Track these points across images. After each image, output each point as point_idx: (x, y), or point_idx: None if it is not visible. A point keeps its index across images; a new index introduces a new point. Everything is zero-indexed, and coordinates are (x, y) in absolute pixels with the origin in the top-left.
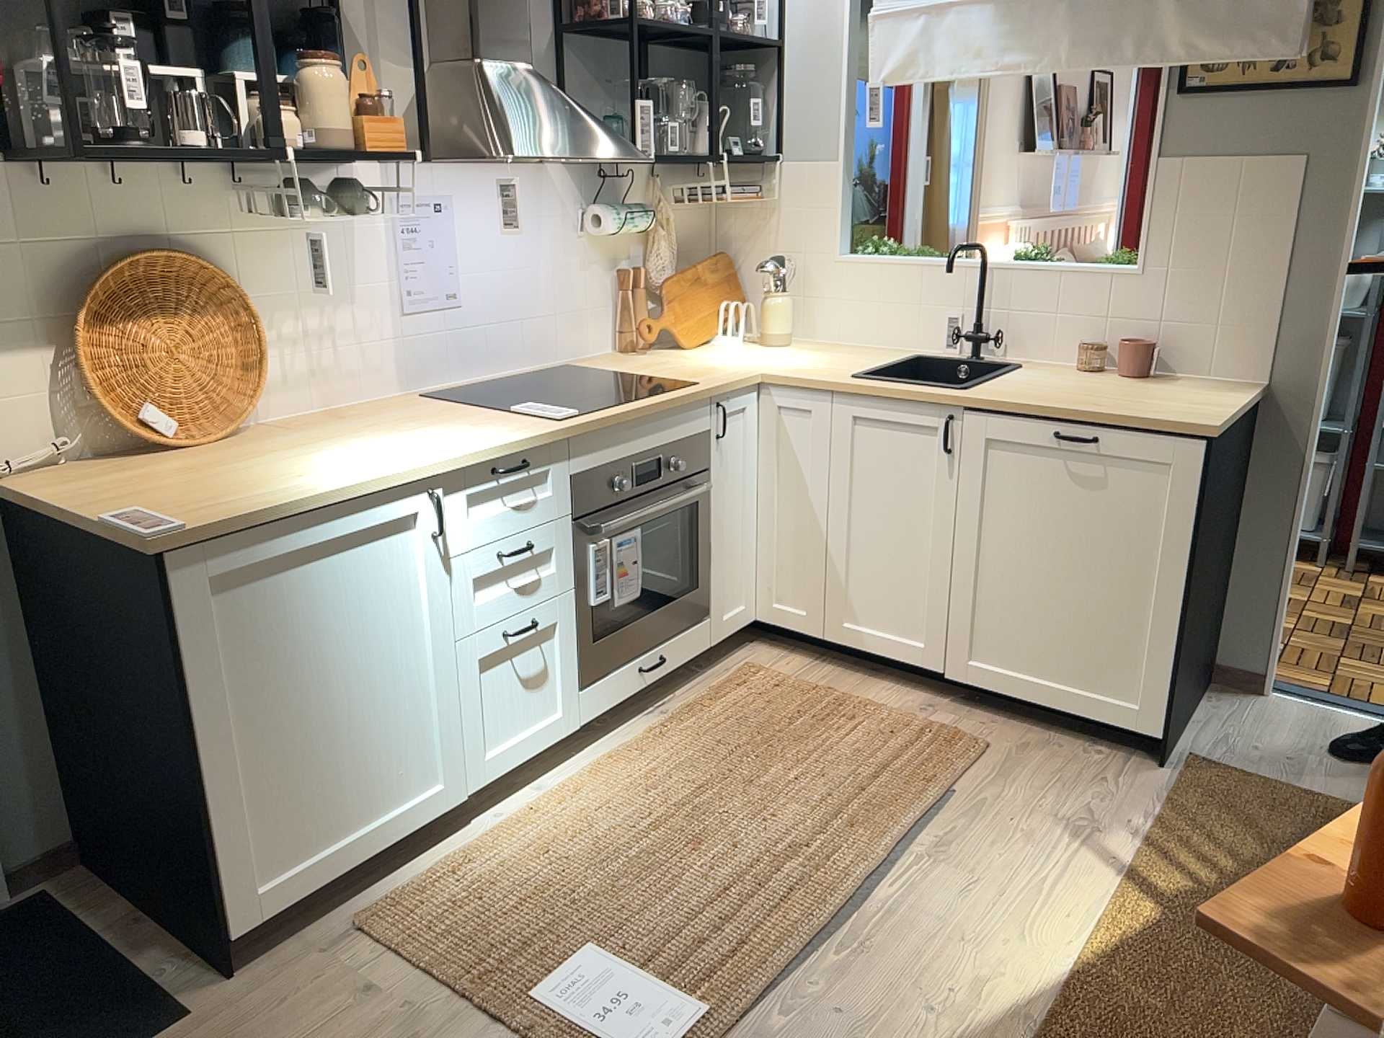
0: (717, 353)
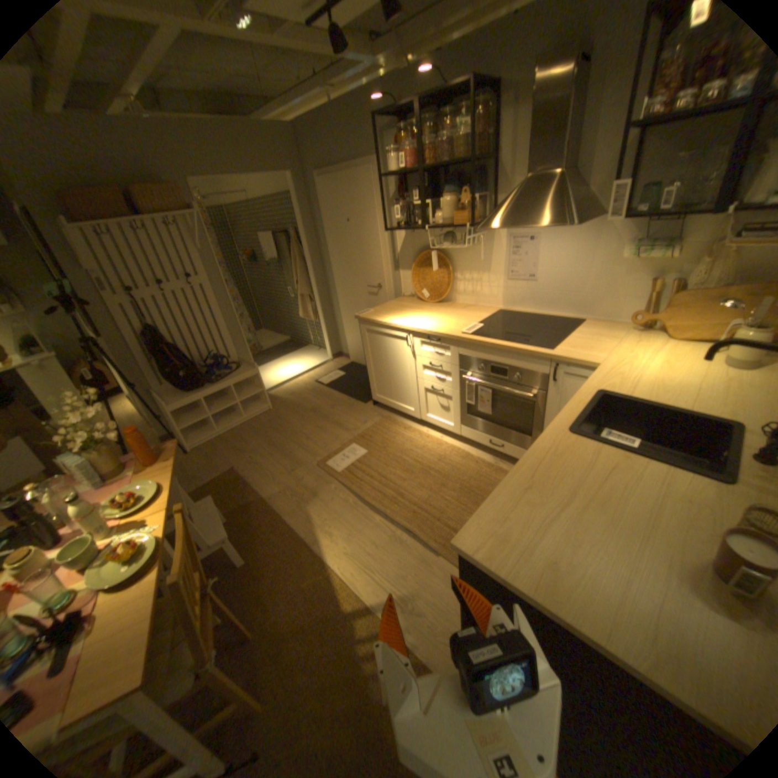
0: (669, 349)
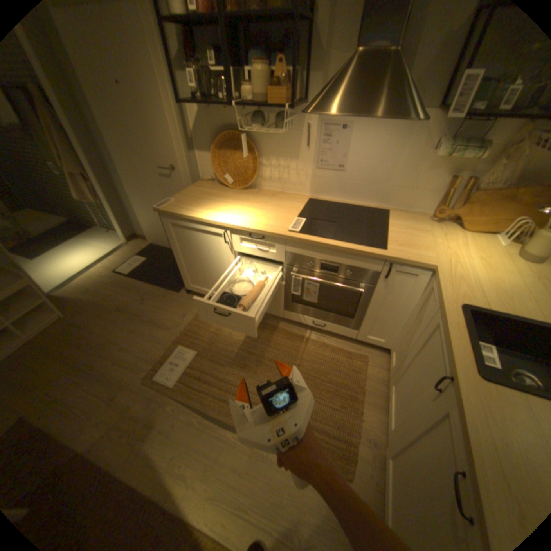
0: (471, 242)
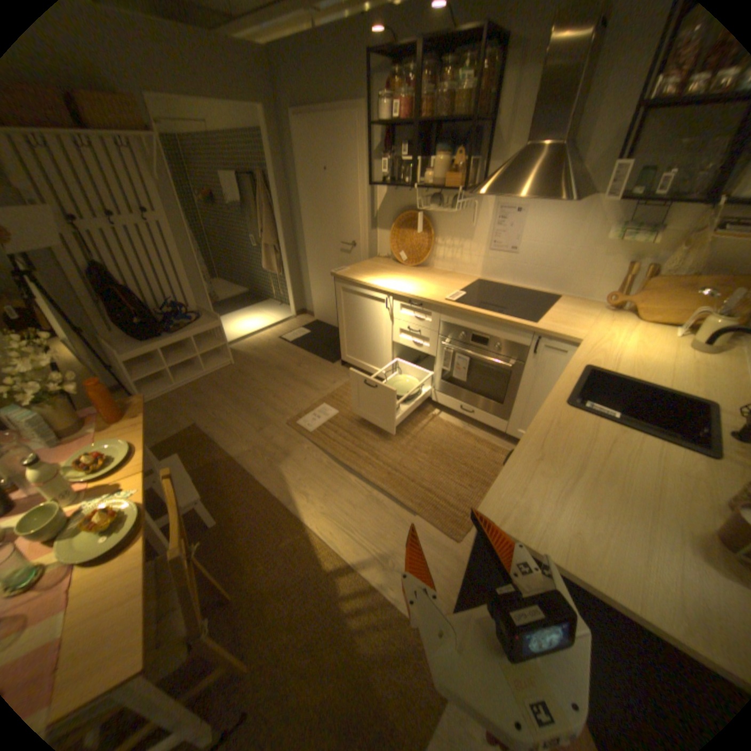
0: (640, 329)
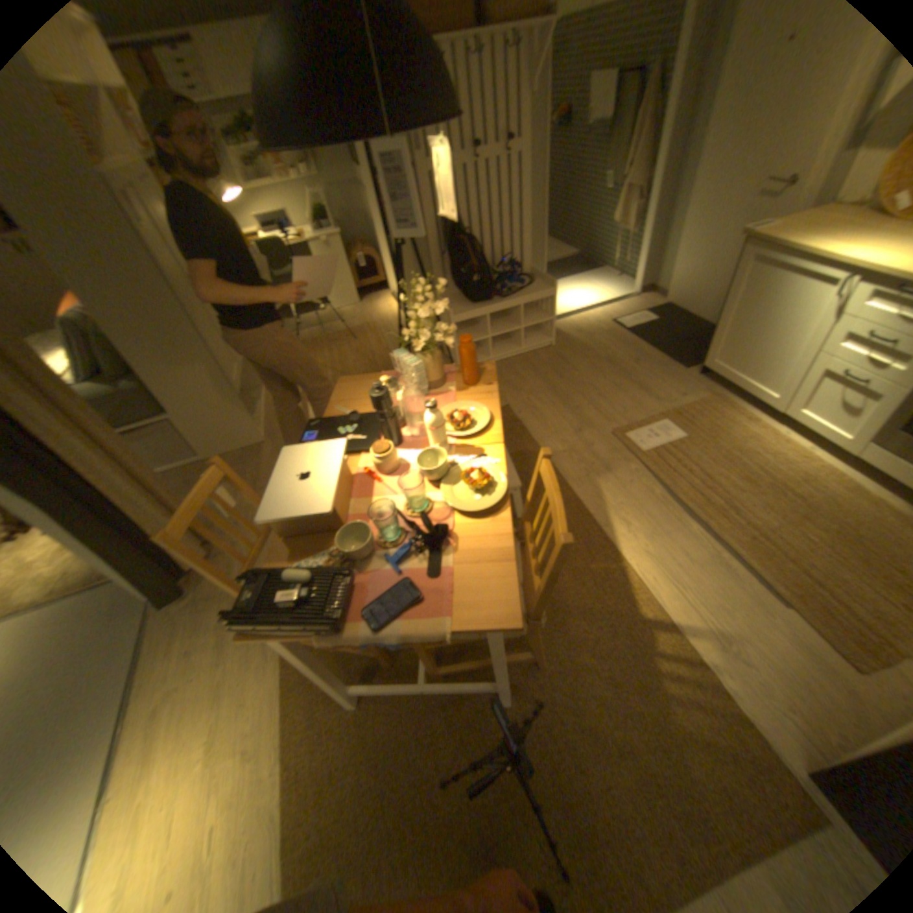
0: None
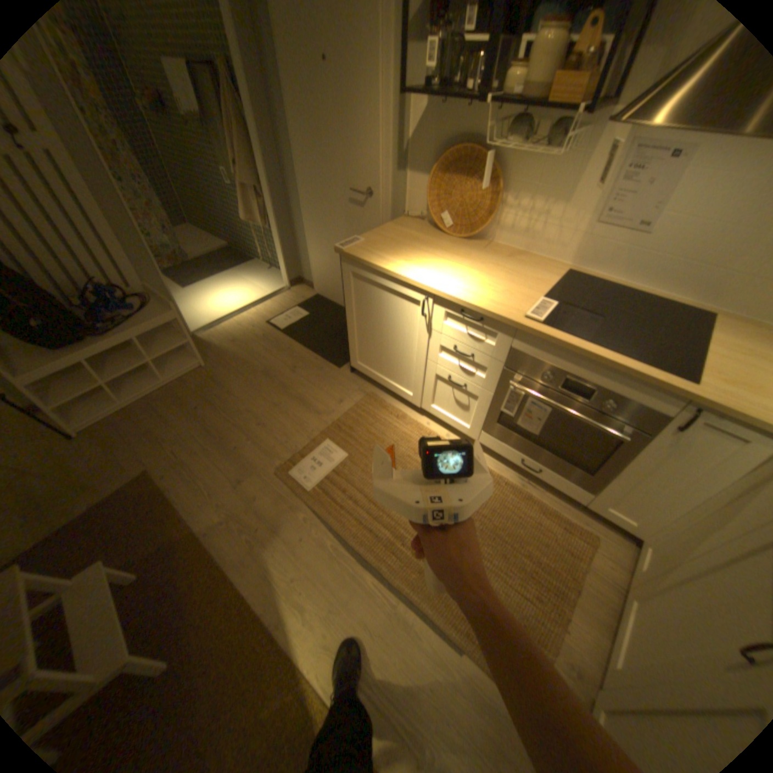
0: None
